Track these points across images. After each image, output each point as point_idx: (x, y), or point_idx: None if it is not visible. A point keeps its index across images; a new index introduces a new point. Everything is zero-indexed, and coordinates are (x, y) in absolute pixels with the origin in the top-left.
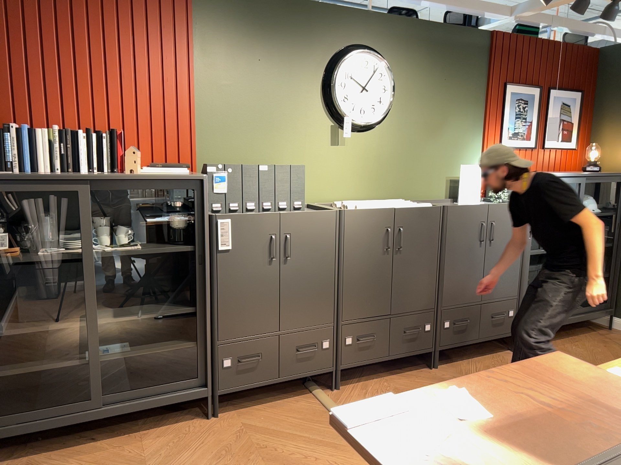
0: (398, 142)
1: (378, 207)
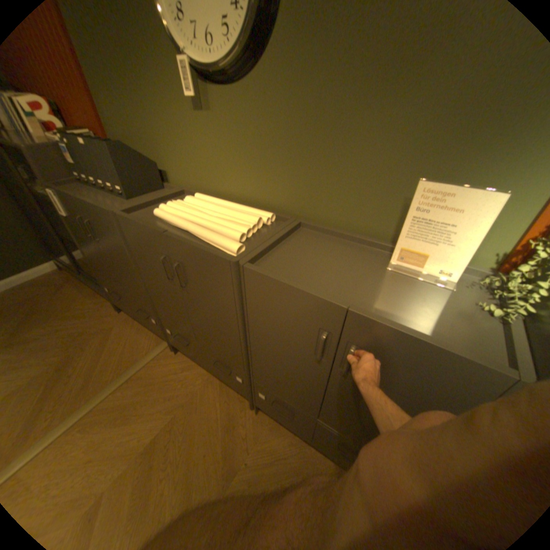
0: (294, 103)
1: (172, 220)
